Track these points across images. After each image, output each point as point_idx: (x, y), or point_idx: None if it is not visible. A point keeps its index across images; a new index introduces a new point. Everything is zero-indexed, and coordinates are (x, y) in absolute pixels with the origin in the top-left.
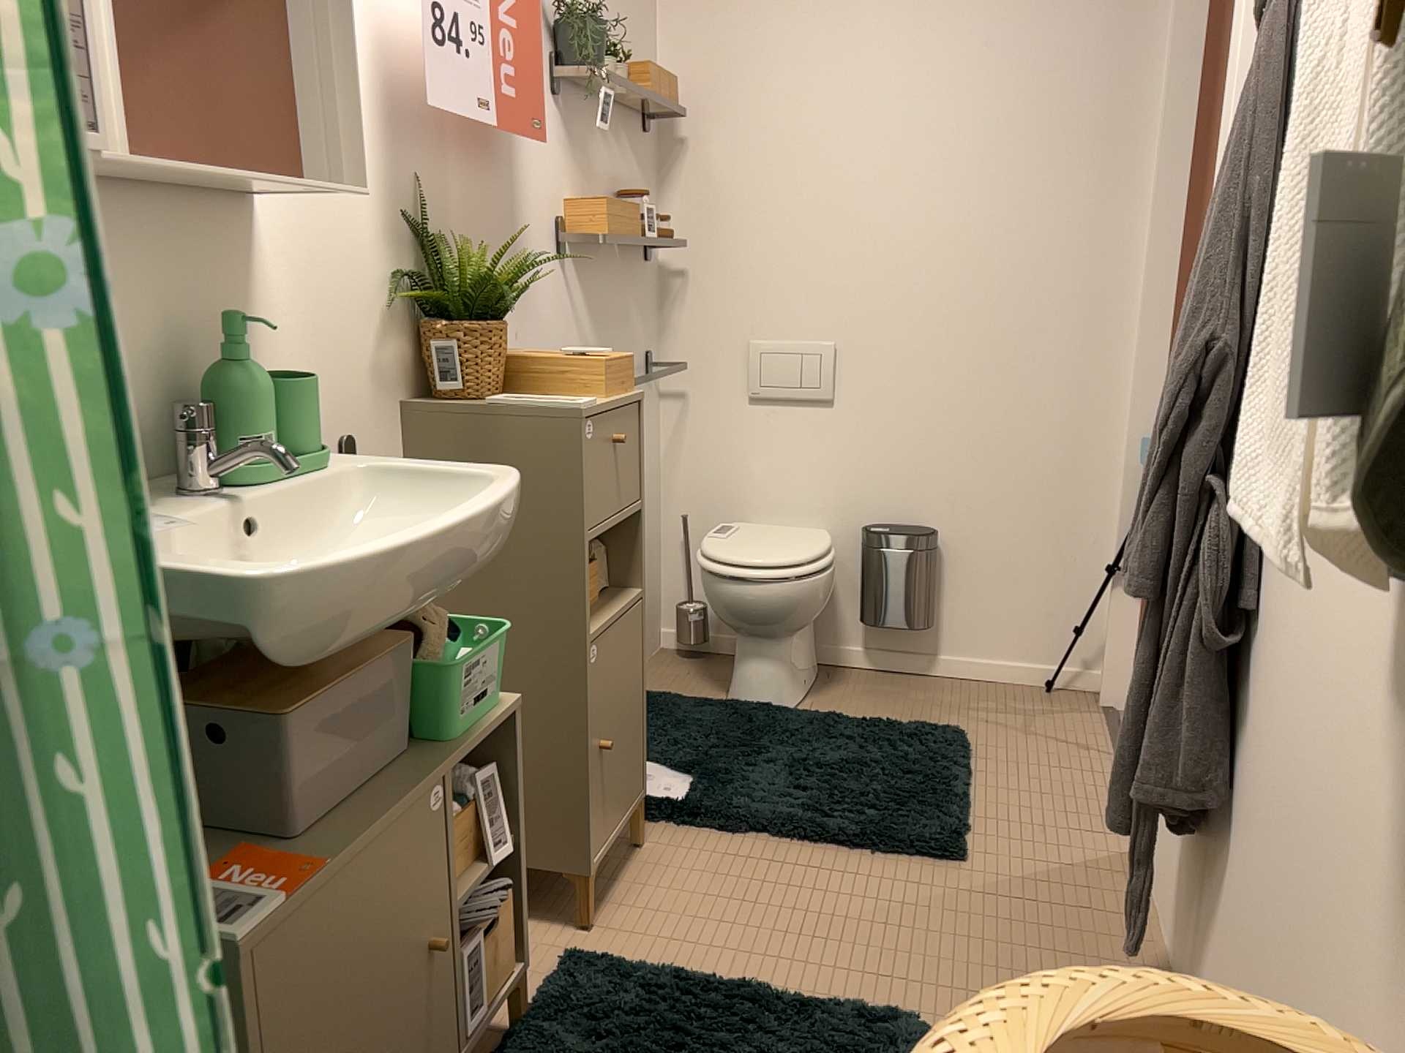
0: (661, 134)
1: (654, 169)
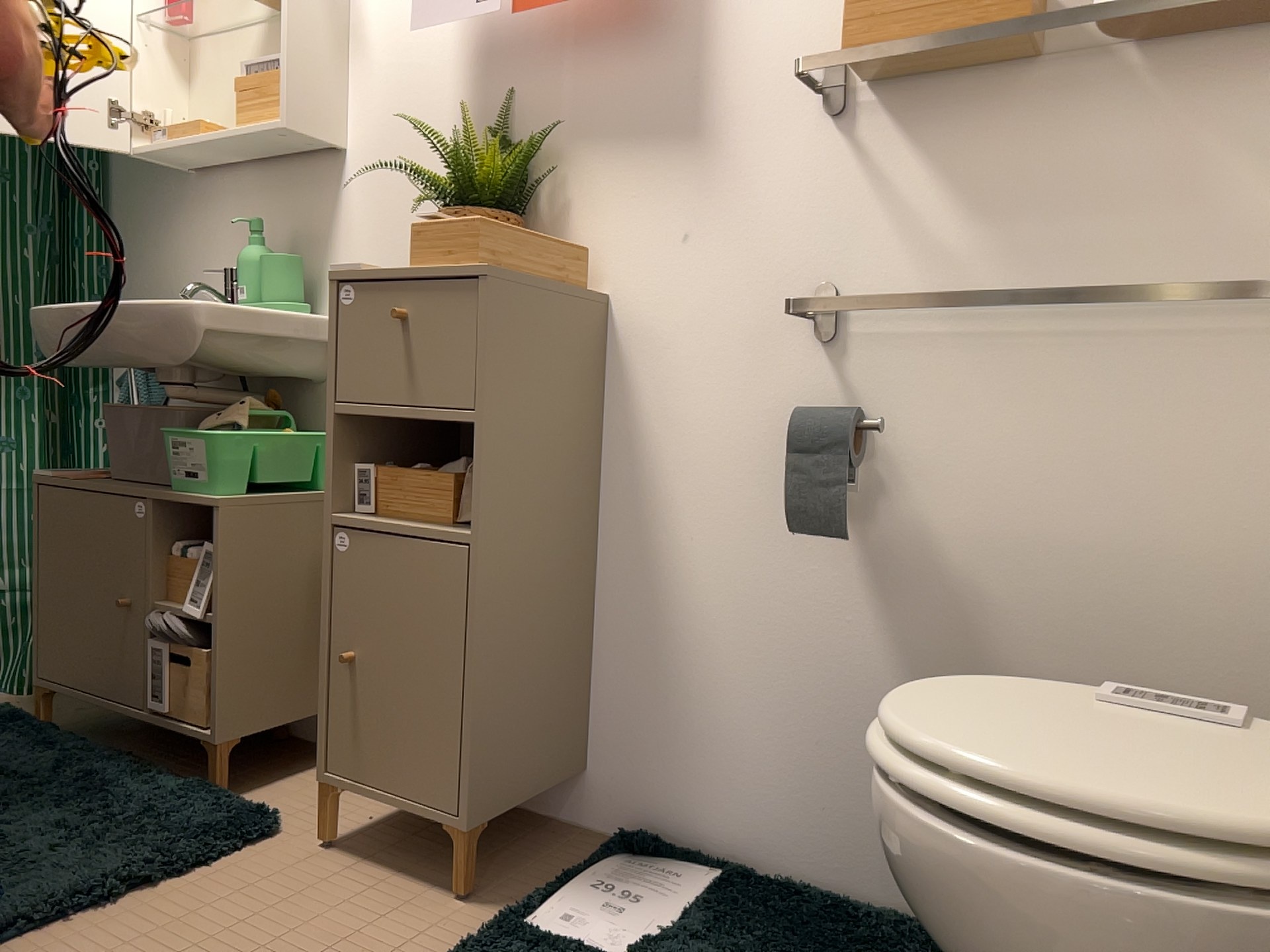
0: None
1: None
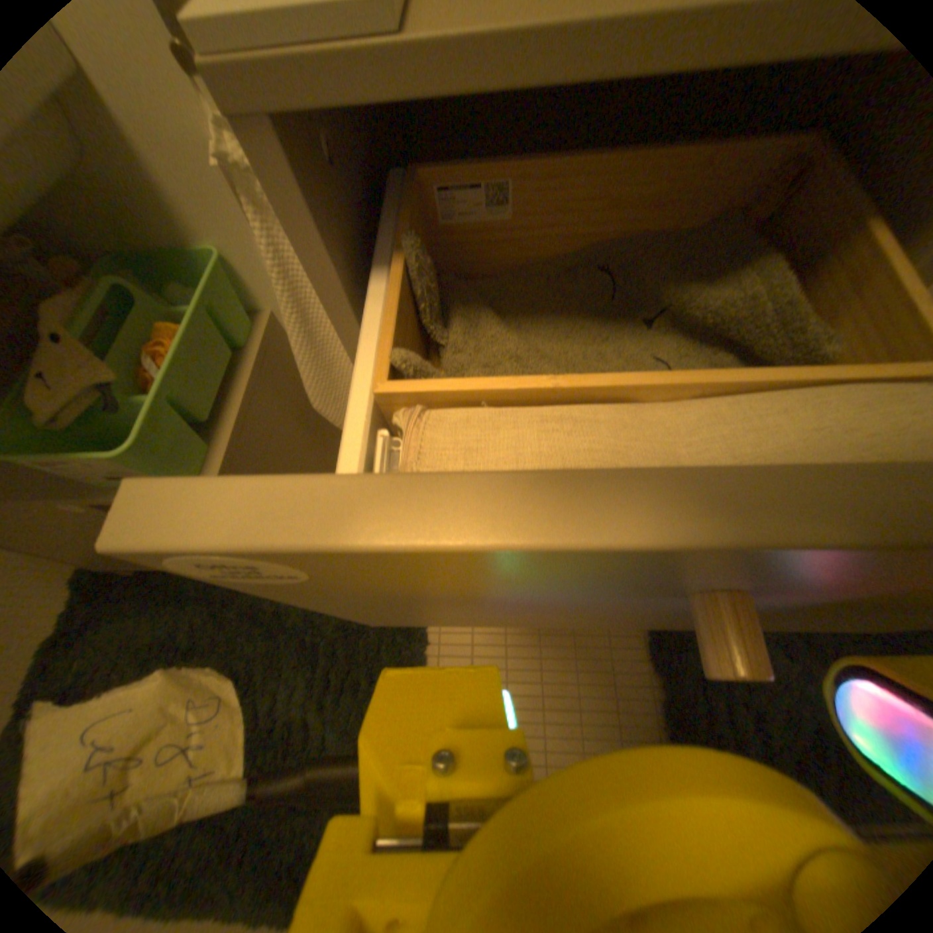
0: None
1: None
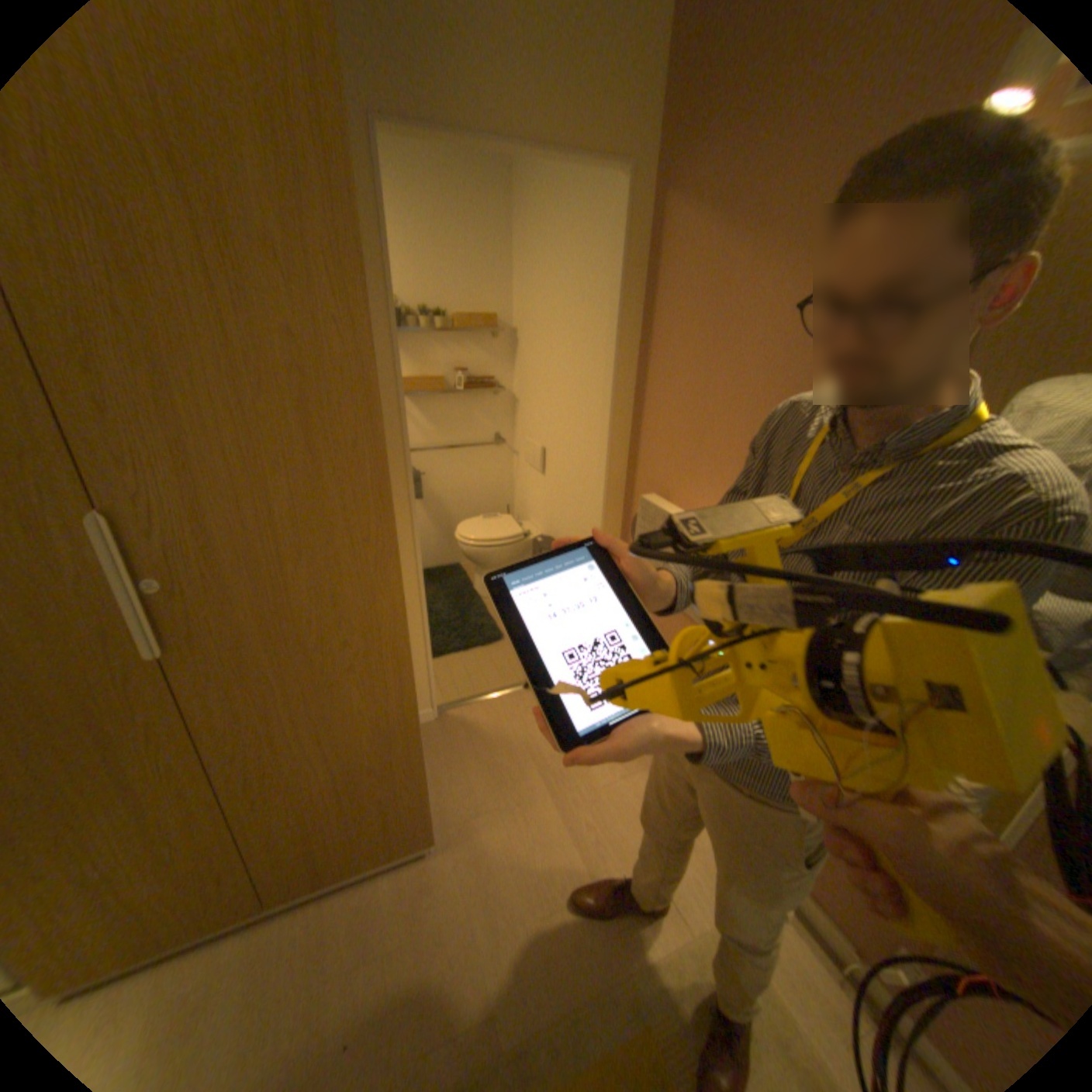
0: (512, 335)
1: (506, 353)
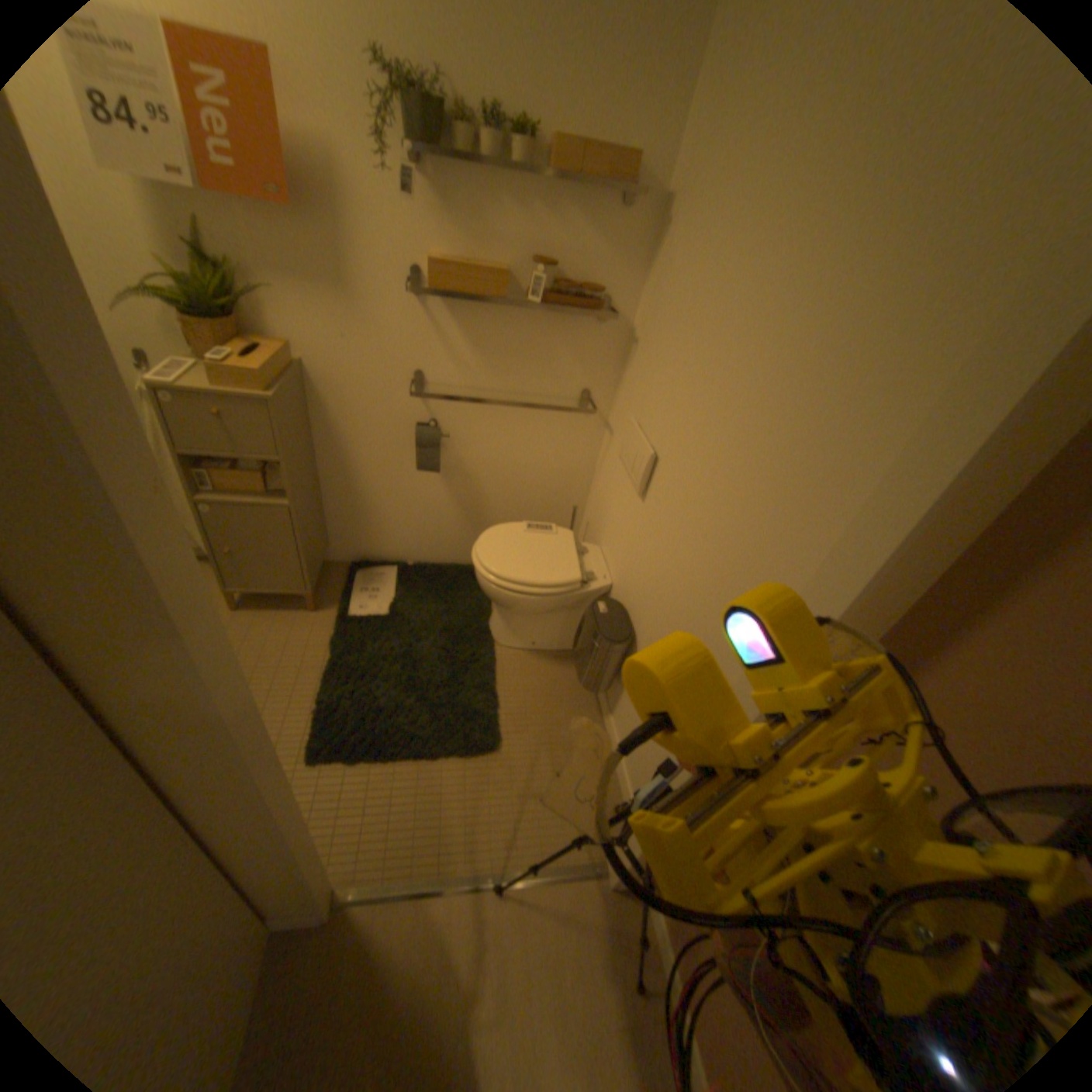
0: (664, 205)
1: (643, 241)
